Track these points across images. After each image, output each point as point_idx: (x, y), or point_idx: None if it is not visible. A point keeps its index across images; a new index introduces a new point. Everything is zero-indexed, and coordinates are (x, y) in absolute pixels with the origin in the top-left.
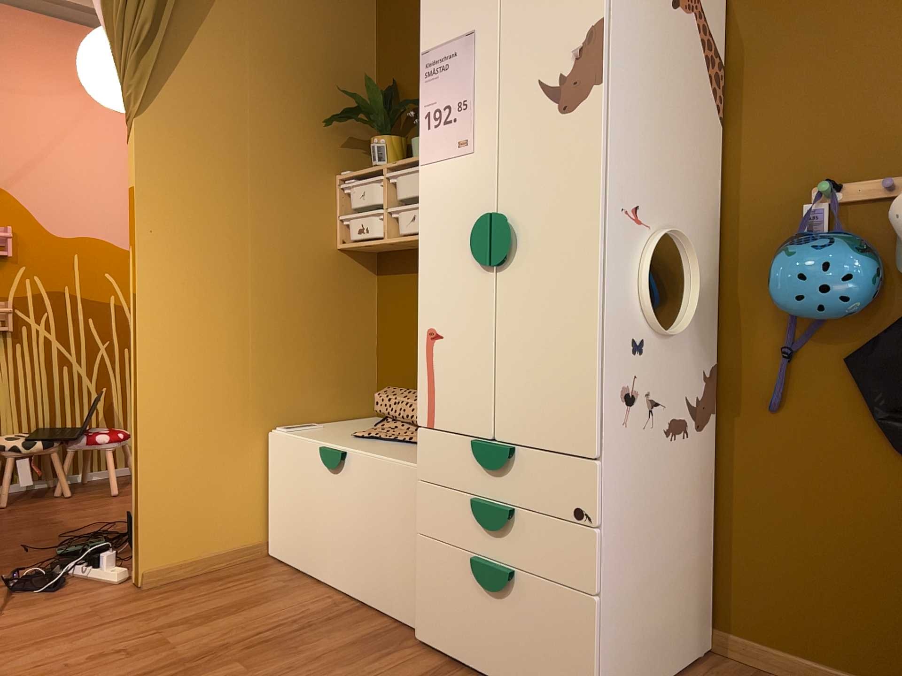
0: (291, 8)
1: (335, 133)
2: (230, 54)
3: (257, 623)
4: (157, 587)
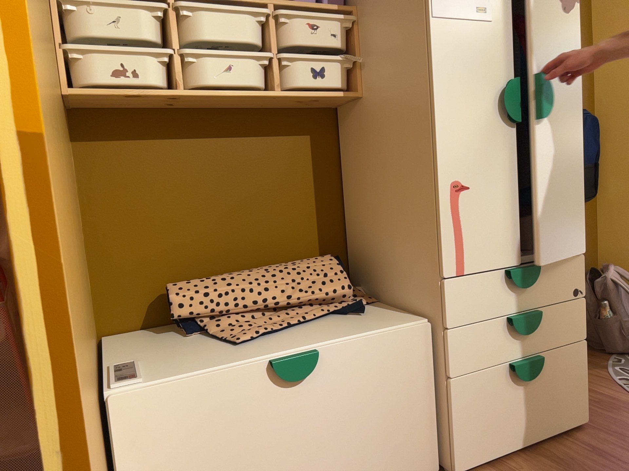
0: None
1: None
2: None
3: None
4: None
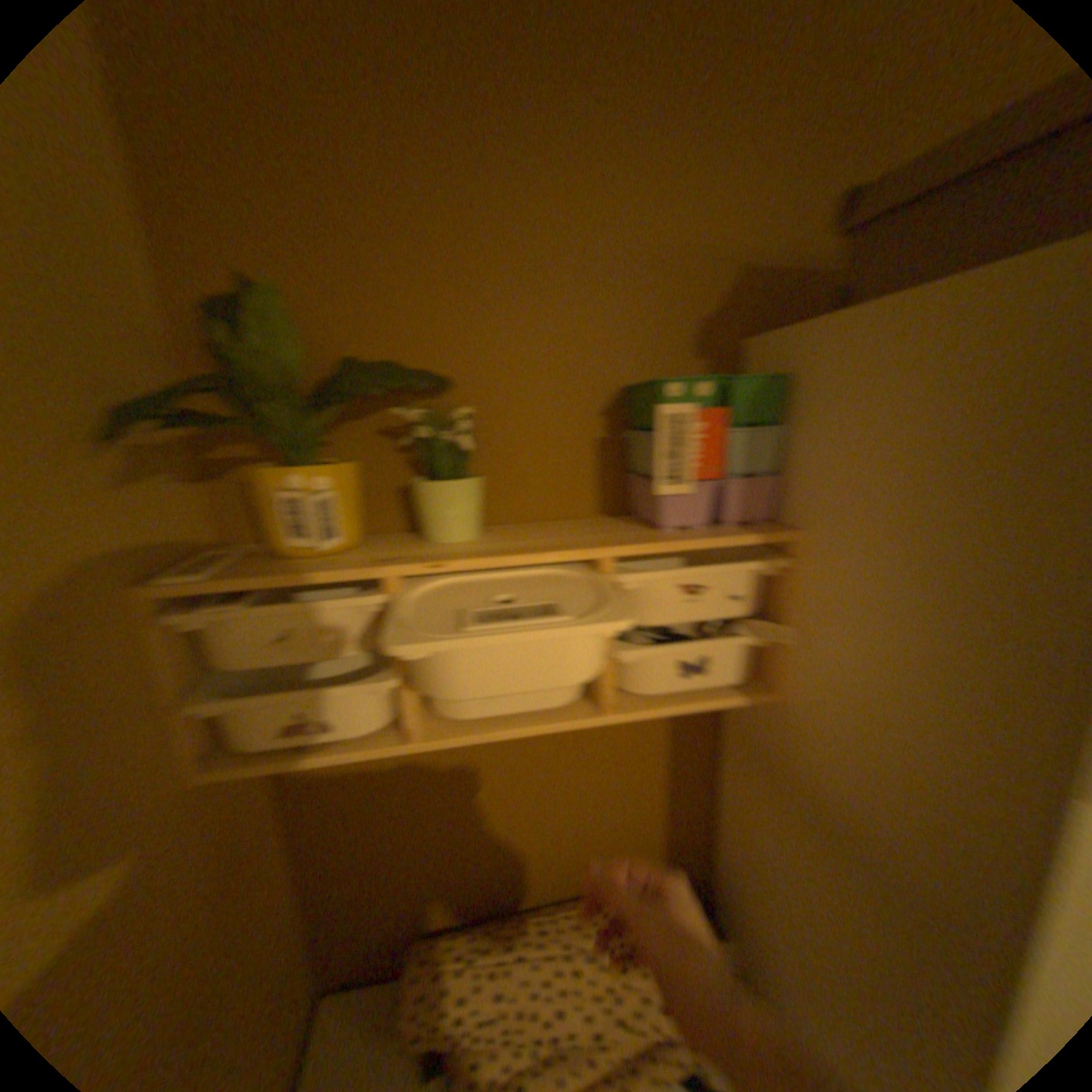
0: None
1: (92, 446)
2: None
3: None
4: None
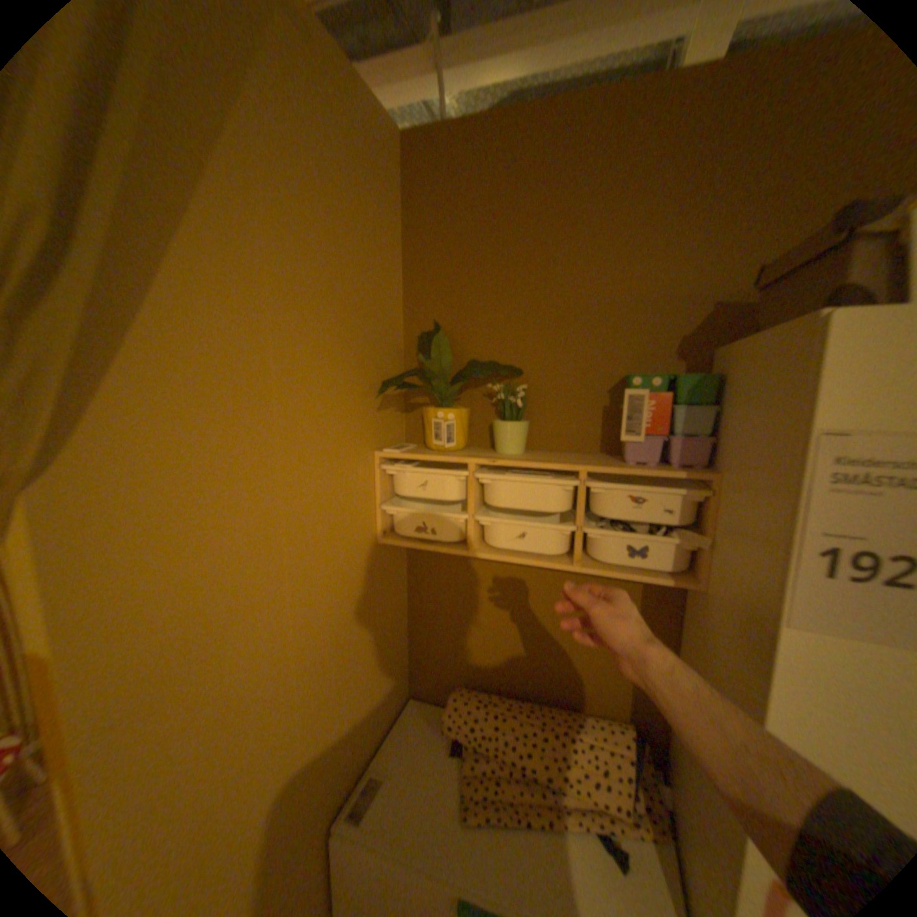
0: (319, 201)
1: (372, 395)
2: (236, 288)
3: None
4: None
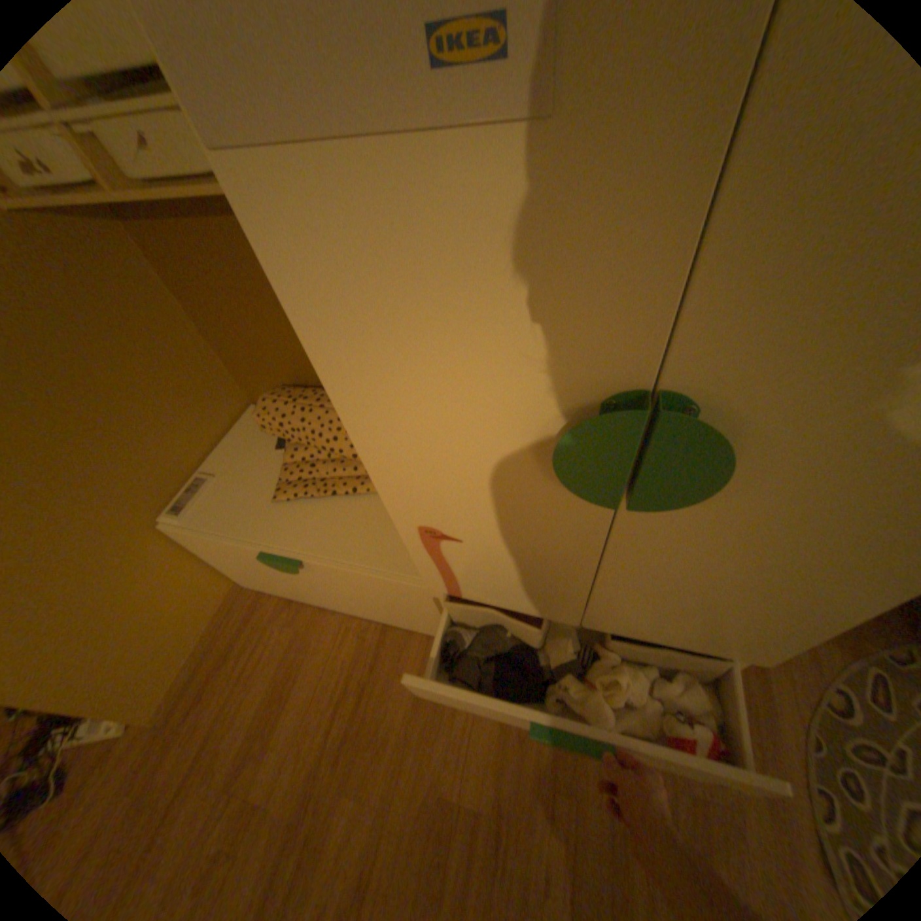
0: None
1: None
2: None
3: (313, 714)
4: (172, 710)
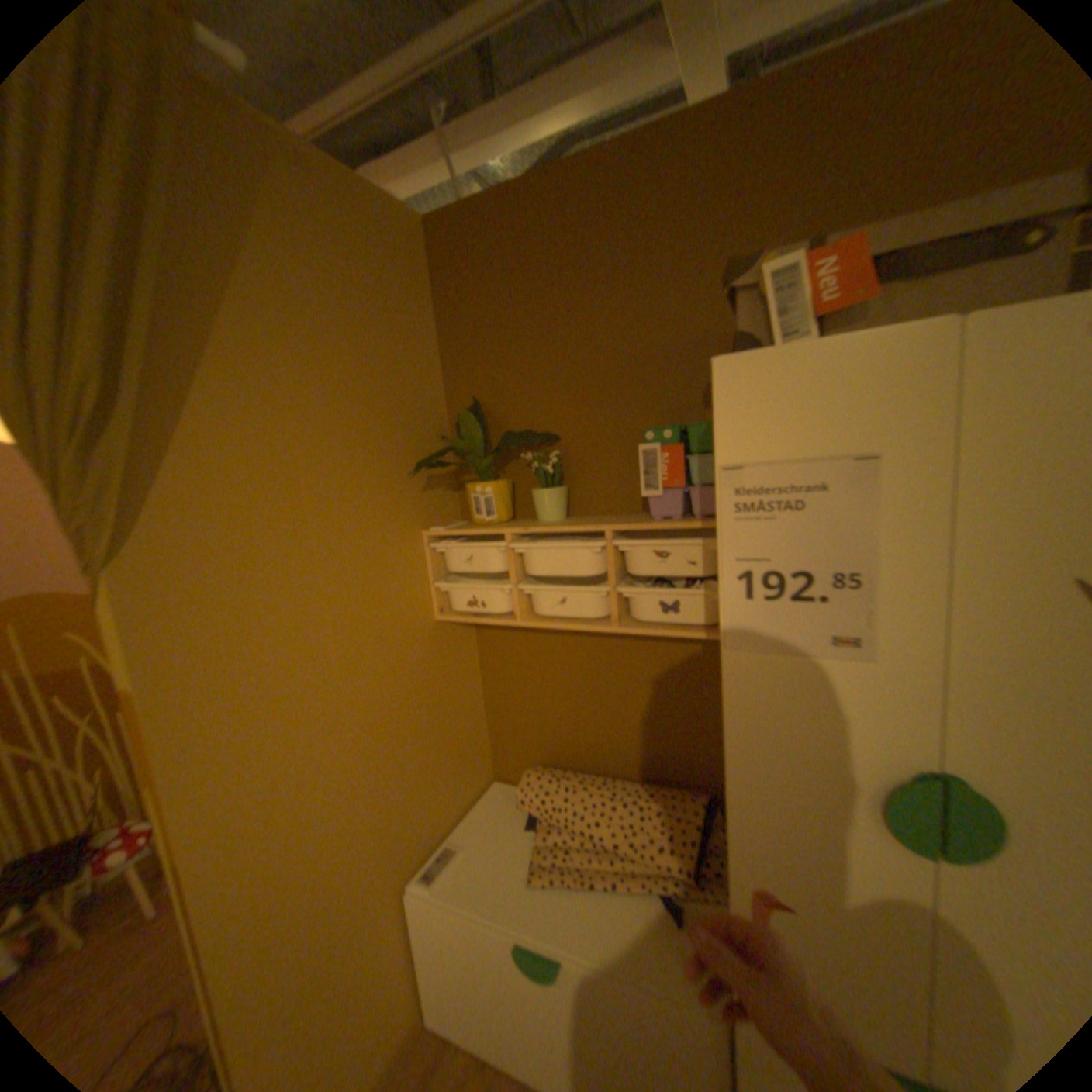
0: (334, 307)
1: (413, 476)
2: (258, 398)
3: None
4: None
